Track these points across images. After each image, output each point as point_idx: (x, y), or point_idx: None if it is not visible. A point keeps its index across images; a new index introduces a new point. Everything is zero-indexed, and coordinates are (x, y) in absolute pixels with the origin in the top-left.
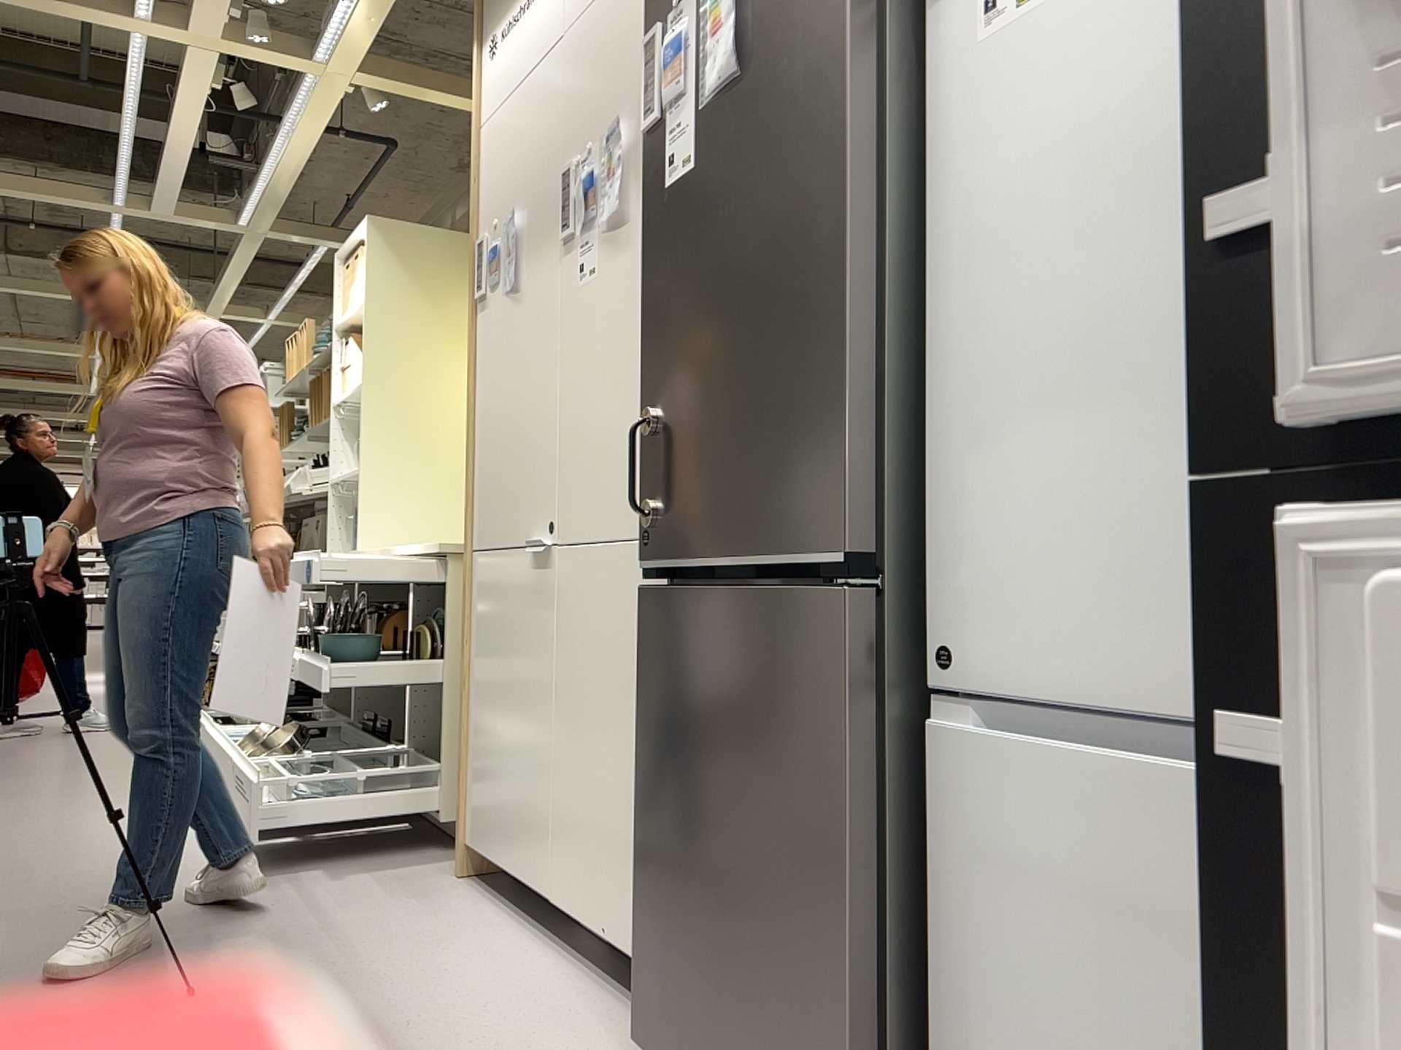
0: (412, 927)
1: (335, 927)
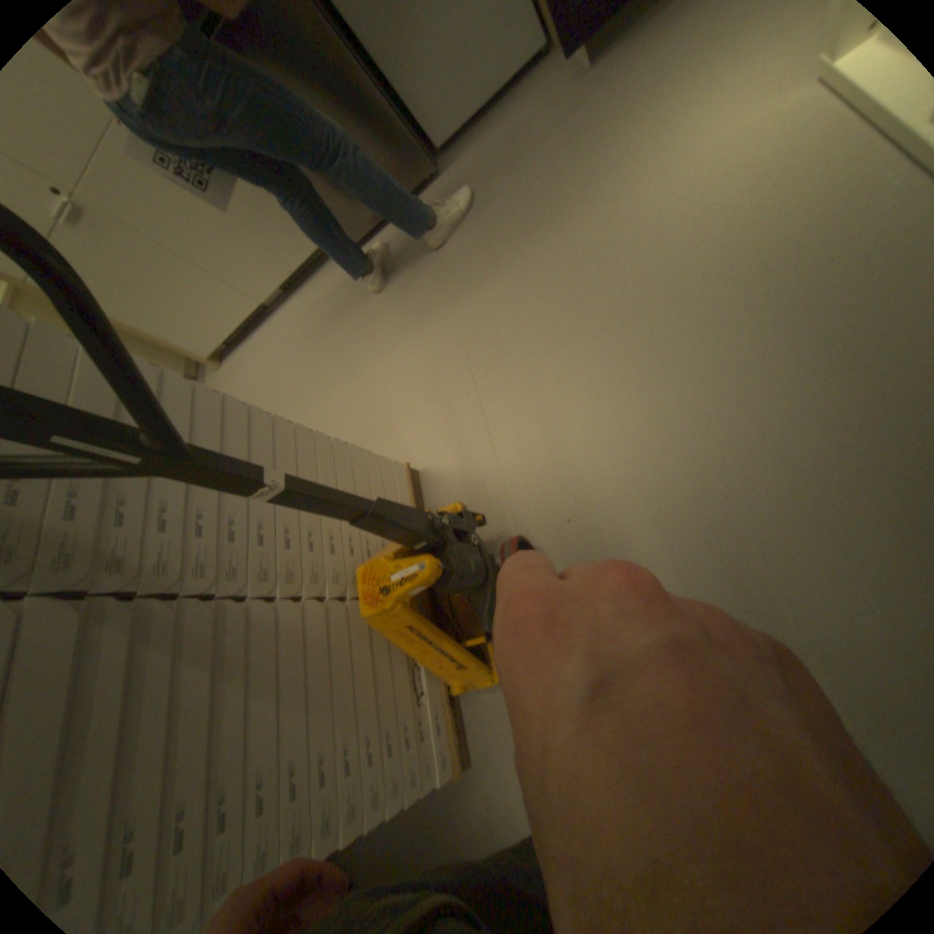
0: (250, 368)
1: (241, 397)
